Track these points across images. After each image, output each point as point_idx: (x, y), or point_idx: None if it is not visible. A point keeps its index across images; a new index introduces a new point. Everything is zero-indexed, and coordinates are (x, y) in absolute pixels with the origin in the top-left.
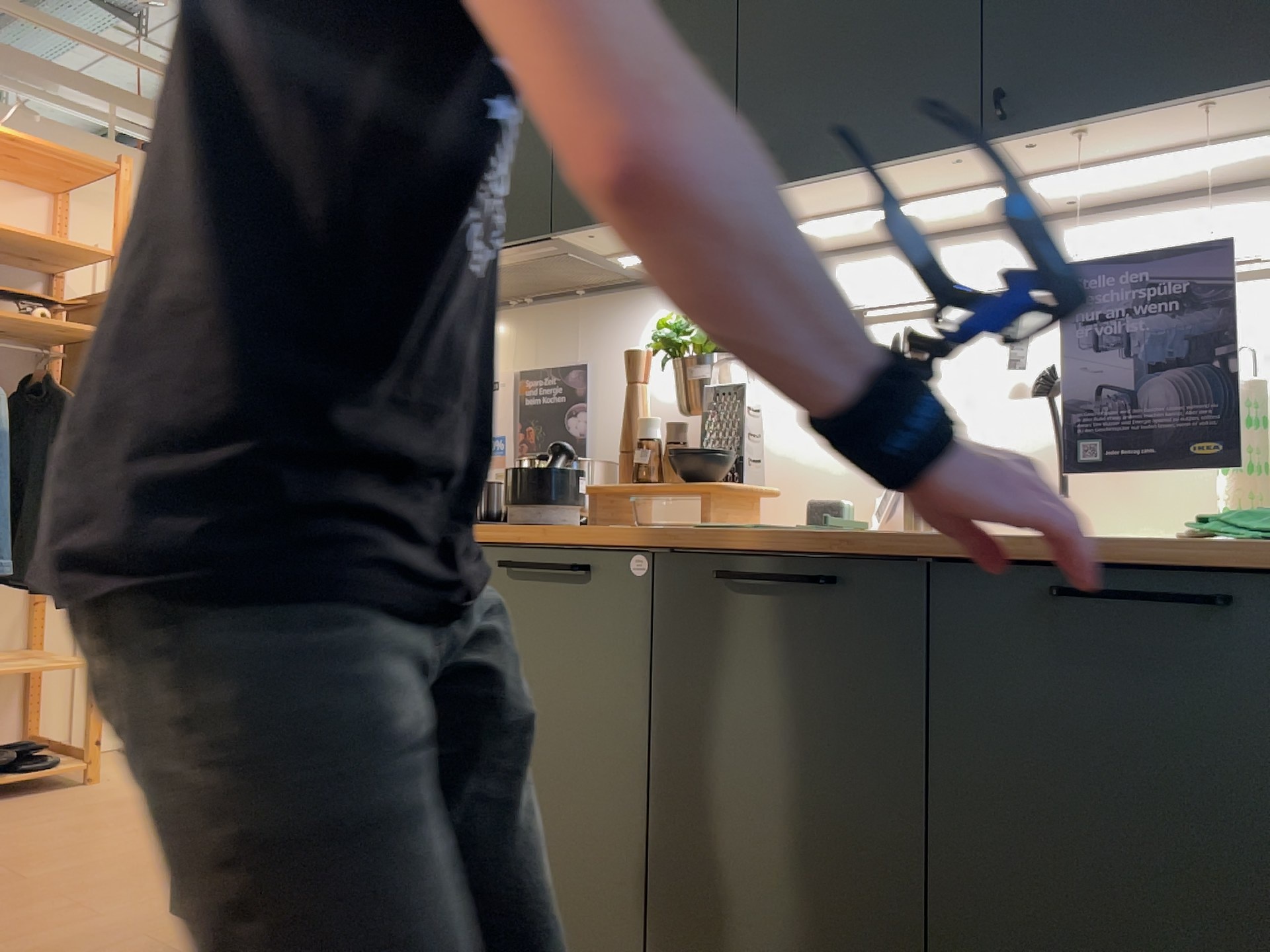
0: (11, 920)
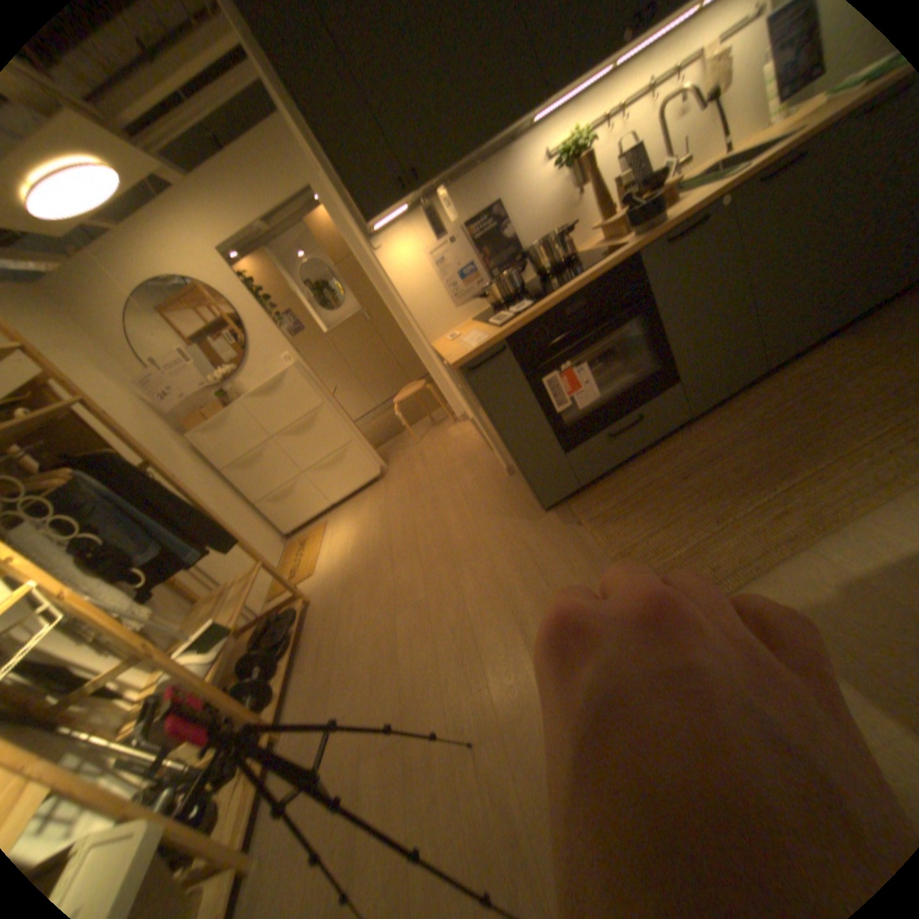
0: (473, 587)
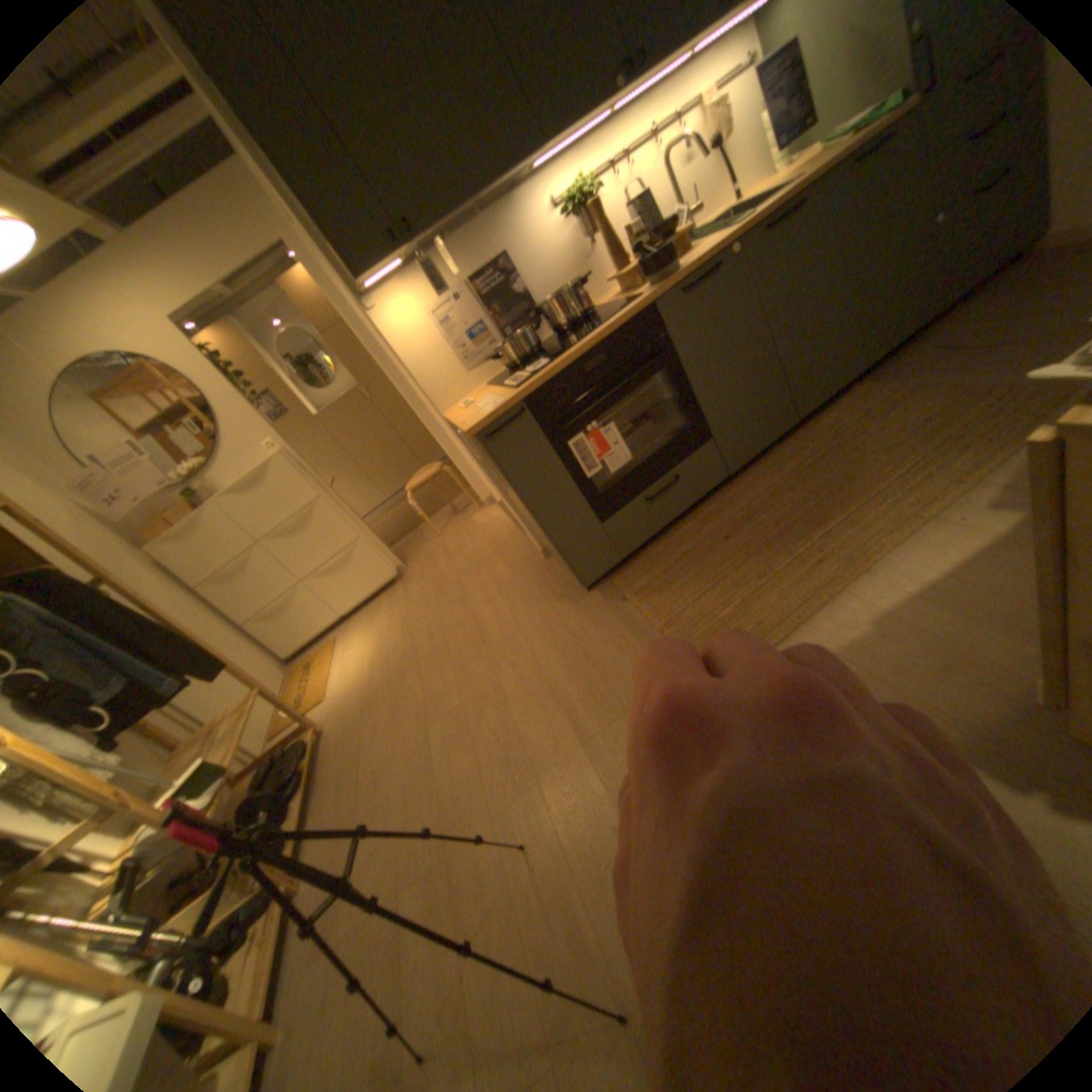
0: (513, 683)
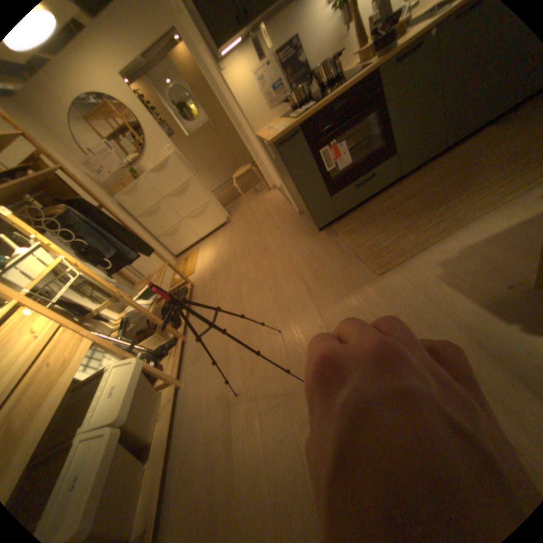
0: (280, 269)
